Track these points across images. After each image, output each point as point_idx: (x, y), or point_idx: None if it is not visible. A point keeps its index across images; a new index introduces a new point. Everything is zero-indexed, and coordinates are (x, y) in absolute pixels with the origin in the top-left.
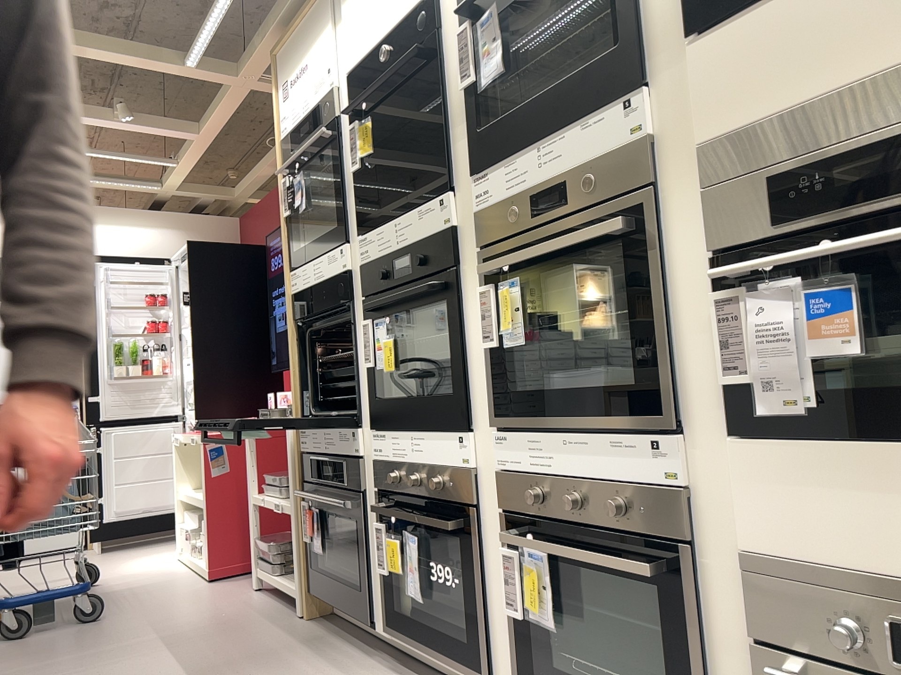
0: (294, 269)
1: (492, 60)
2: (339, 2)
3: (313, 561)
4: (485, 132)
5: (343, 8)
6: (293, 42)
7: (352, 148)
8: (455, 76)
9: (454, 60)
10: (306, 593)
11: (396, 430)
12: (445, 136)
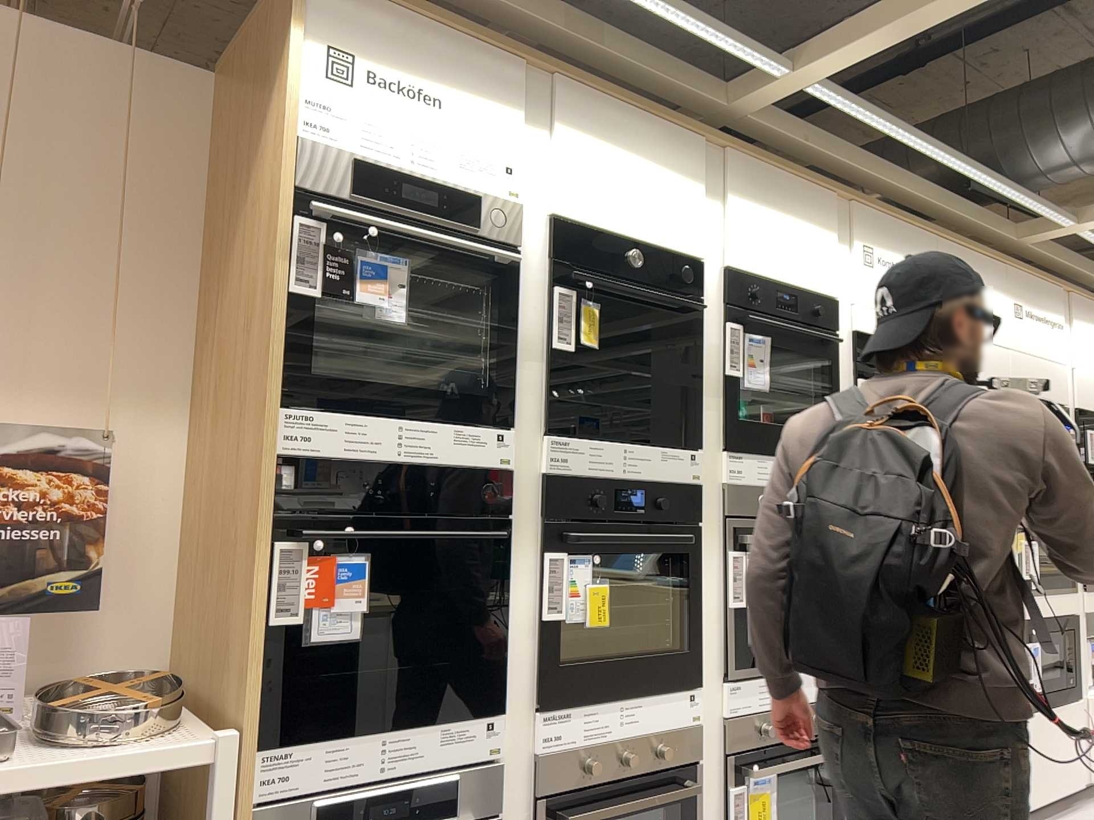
0: (308, 408)
1: (761, 375)
2: (540, 103)
3: None
4: (745, 424)
5: (556, 124)
6: (402, 25)
7: (566, 320)
8: (712, 353)
9: (712, 337)
10: None
11: (593, 701)
12: (697, 397)
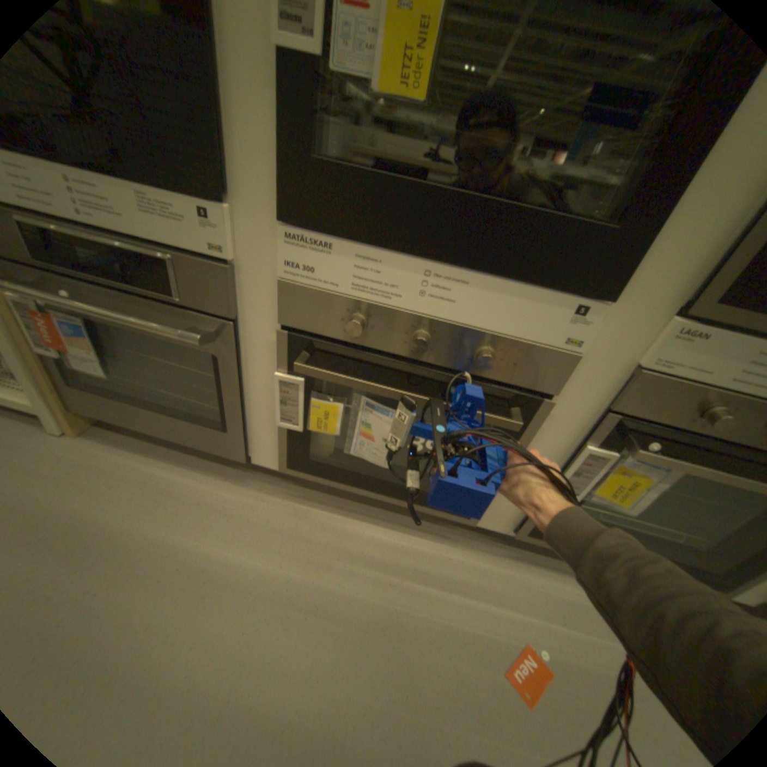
0: None
1: None
2: None
3: (66, 373)
4: None
5: None
6: None
7: None
8: None
9: None
10: (63, 411)
11: (378, 243)
12: None
